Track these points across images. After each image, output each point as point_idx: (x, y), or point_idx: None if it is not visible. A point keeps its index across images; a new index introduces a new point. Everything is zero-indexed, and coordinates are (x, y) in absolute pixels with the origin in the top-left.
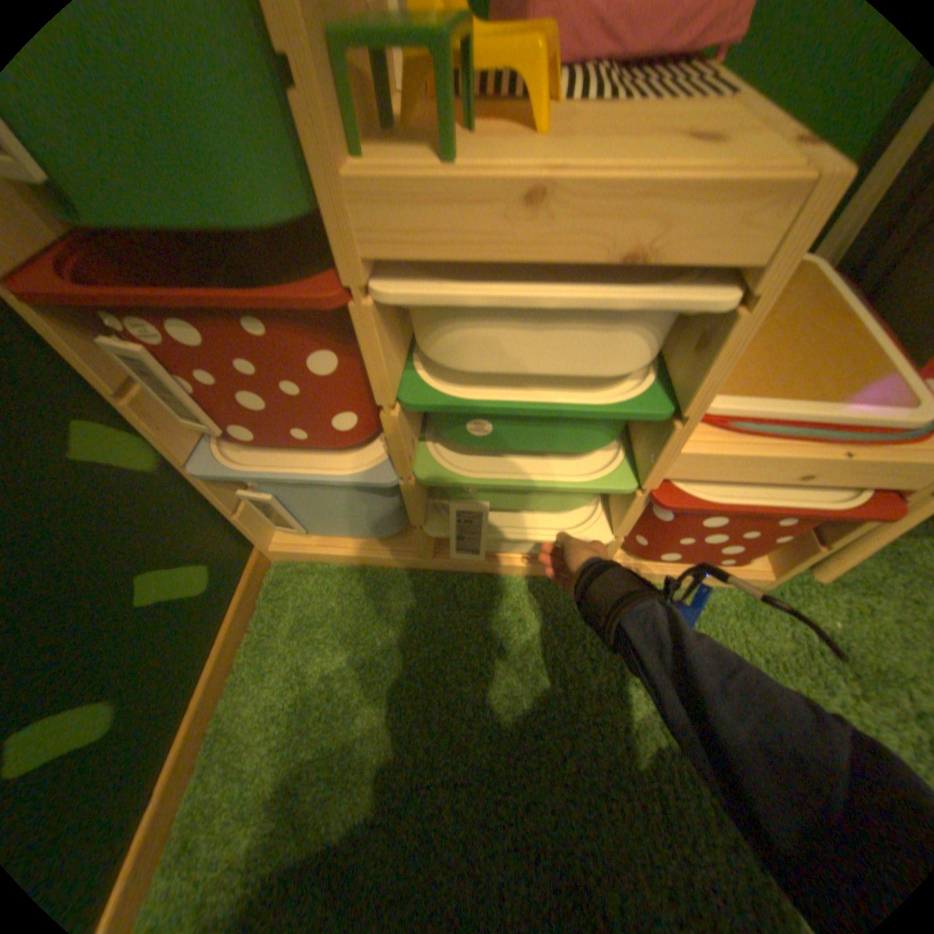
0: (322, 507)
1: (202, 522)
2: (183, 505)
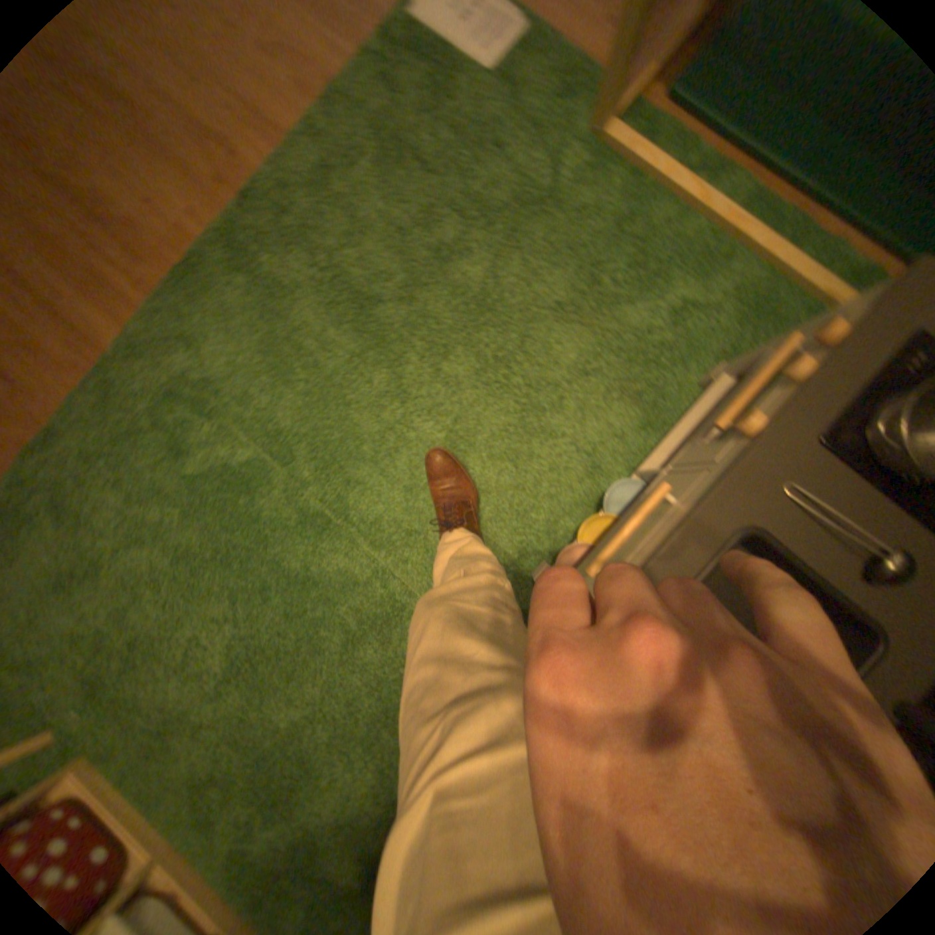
0: None
1: None
2: None
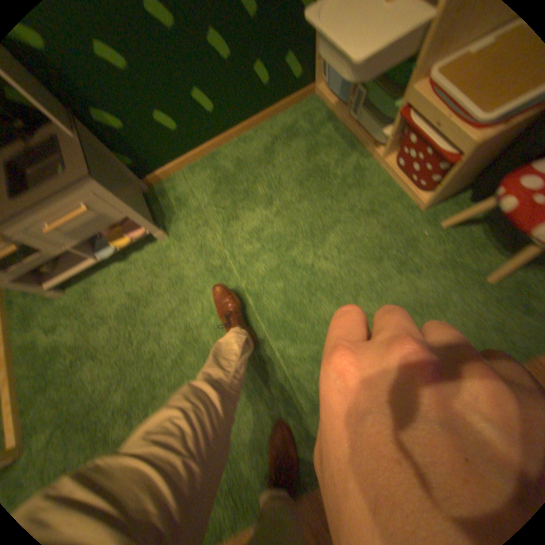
0: (336, 70)
1: (310, 54)
2: (310, 42)
